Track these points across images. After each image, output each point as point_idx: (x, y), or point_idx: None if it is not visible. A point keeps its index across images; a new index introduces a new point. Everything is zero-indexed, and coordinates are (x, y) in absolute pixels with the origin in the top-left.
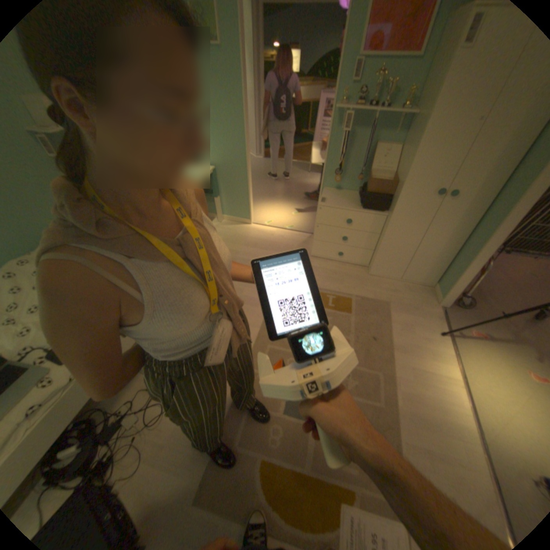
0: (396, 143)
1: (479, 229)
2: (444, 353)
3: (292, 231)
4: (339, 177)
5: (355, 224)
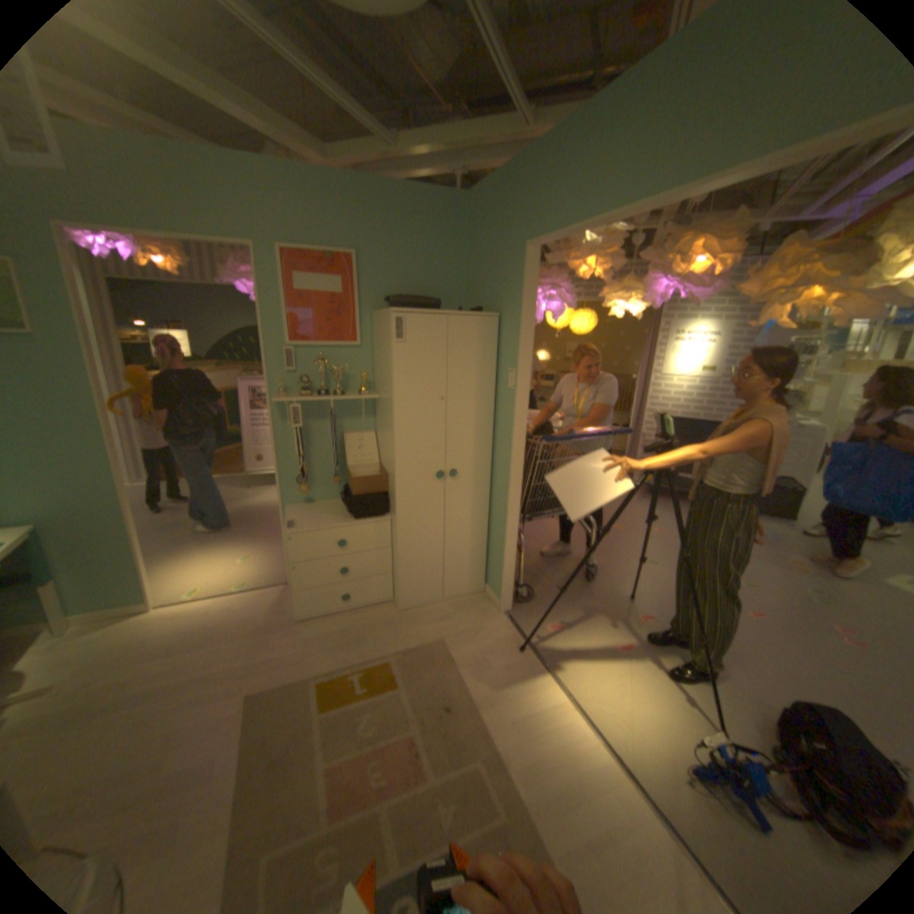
0: (367, 431)
1: (493, 504)
2: (535, 674)
3: (247, 592)
4: (306, 485)
5: (353, 544)
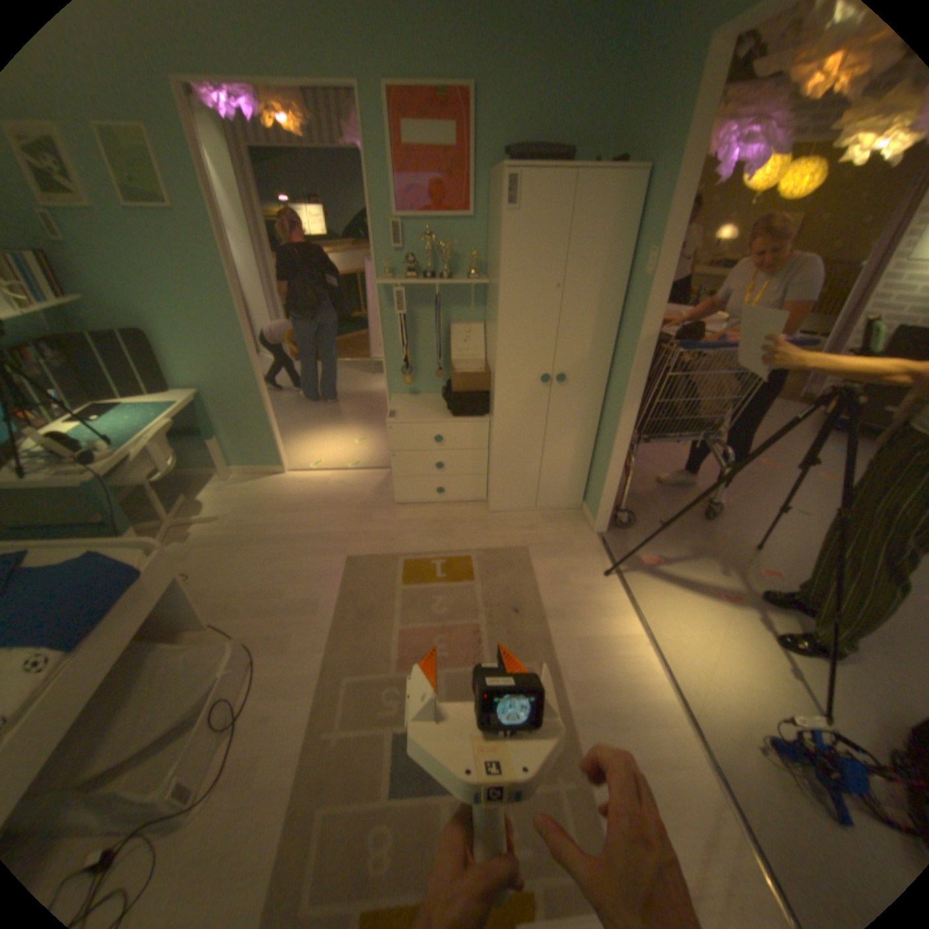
0: (475, 323)
1: (604, 418)
2: (614, 600)
3: (360, 470)
4: (411, 376)
5: (449, 441)
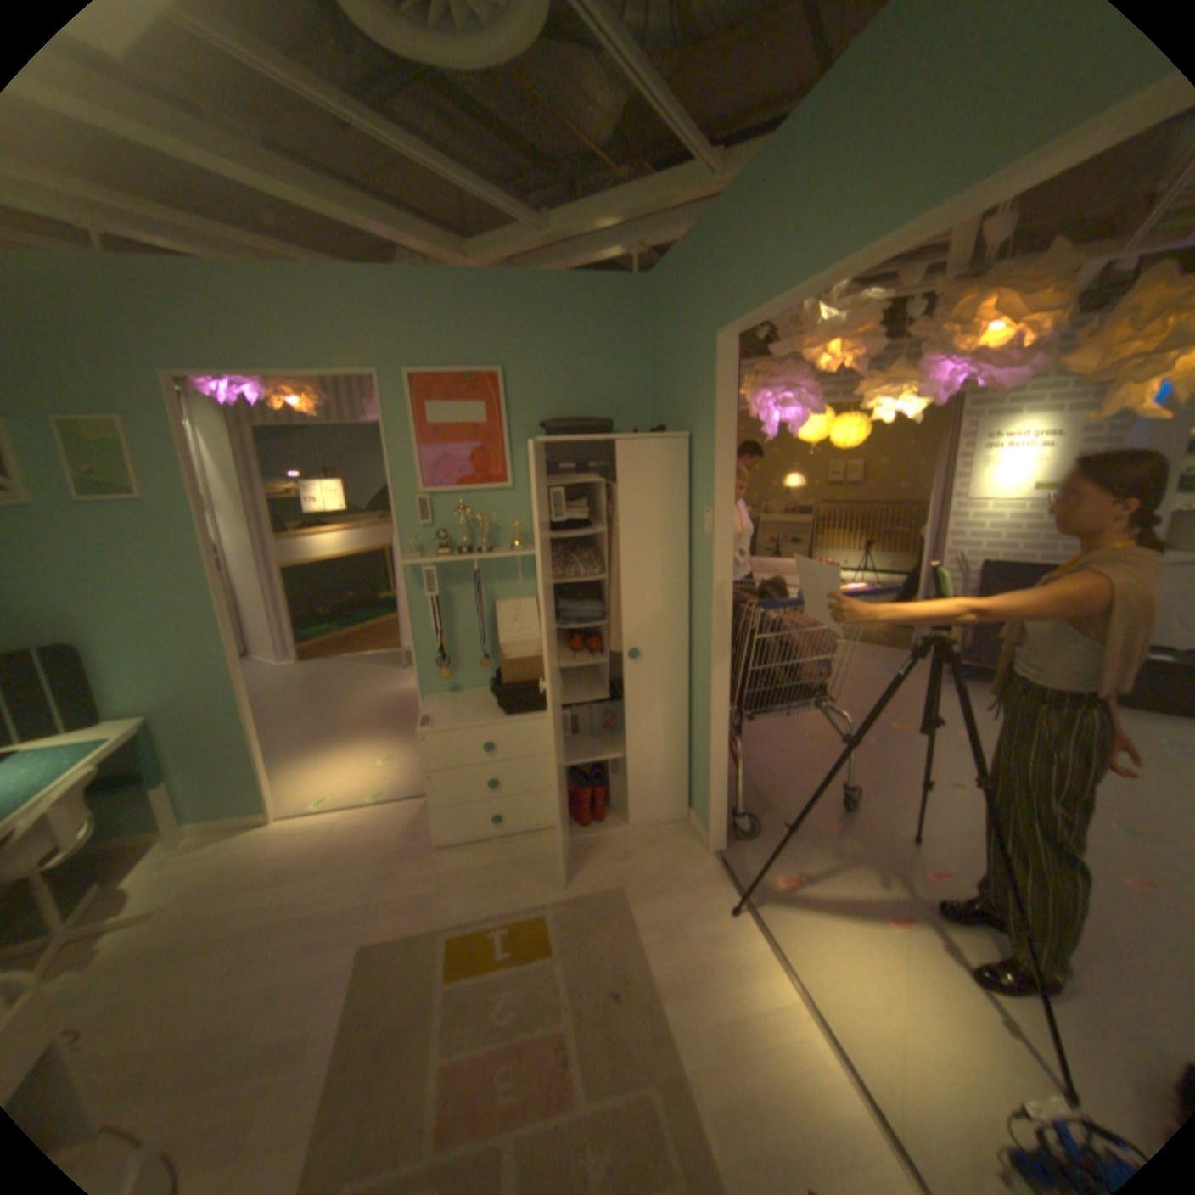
0: (526, 598)
1: (695, 696)
2: (752, 953)
3: (383, 805)
4: (450, 669)
5: (504, 748)
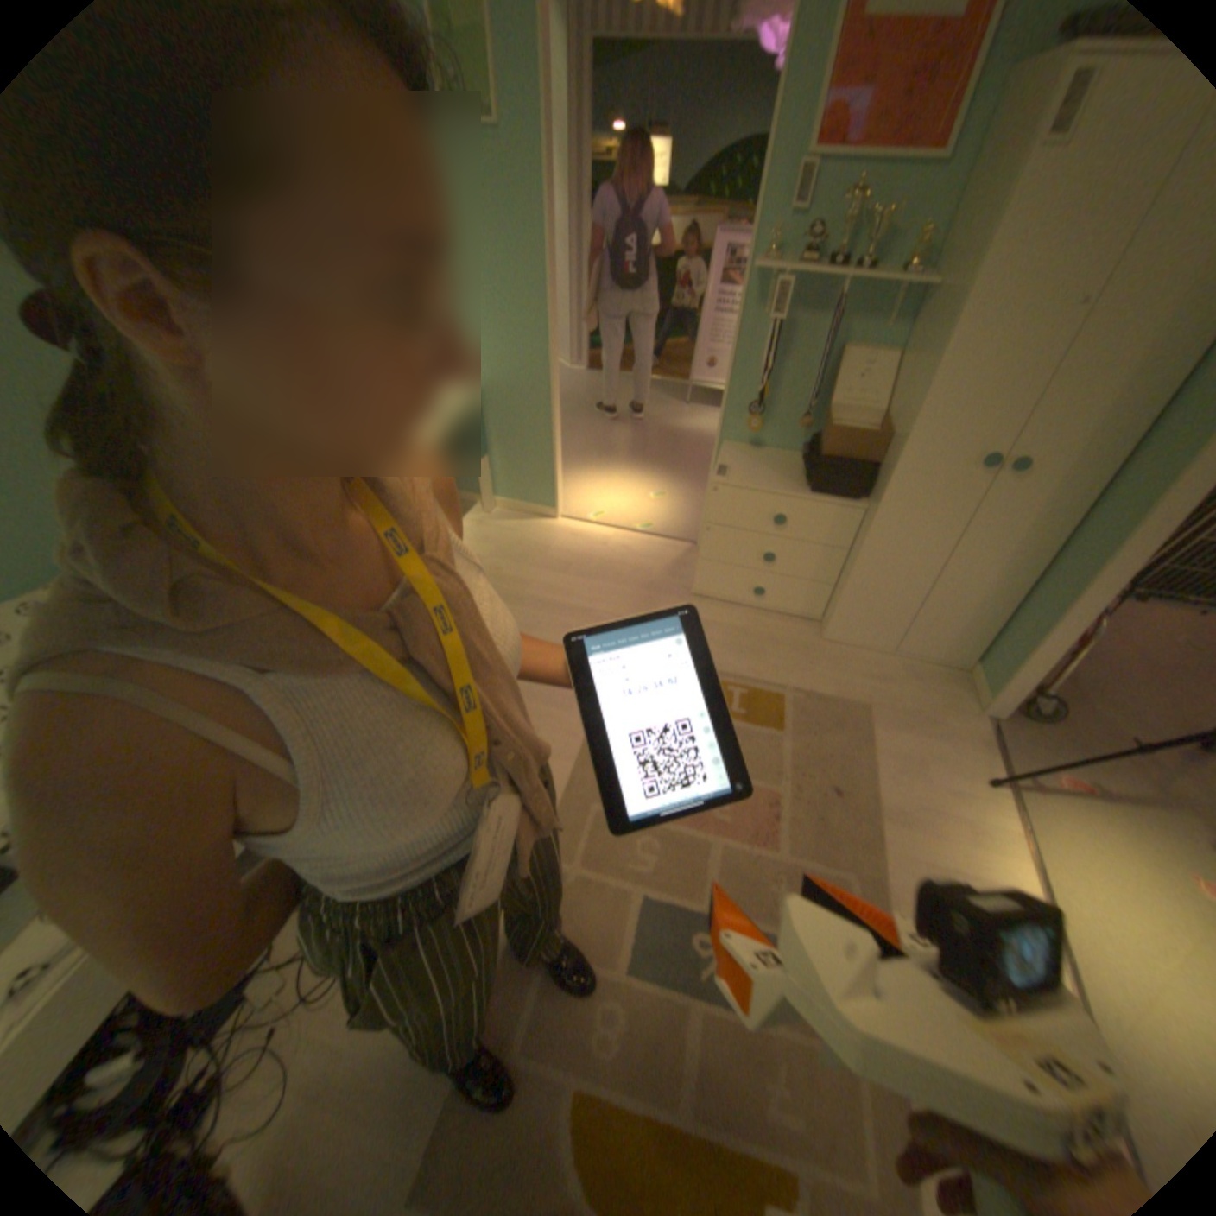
0: (886, 349)
1: (1075, 546)
2: (999, 828)
3: (649, 537)
4: (758, 419)
5: (793, 526)
